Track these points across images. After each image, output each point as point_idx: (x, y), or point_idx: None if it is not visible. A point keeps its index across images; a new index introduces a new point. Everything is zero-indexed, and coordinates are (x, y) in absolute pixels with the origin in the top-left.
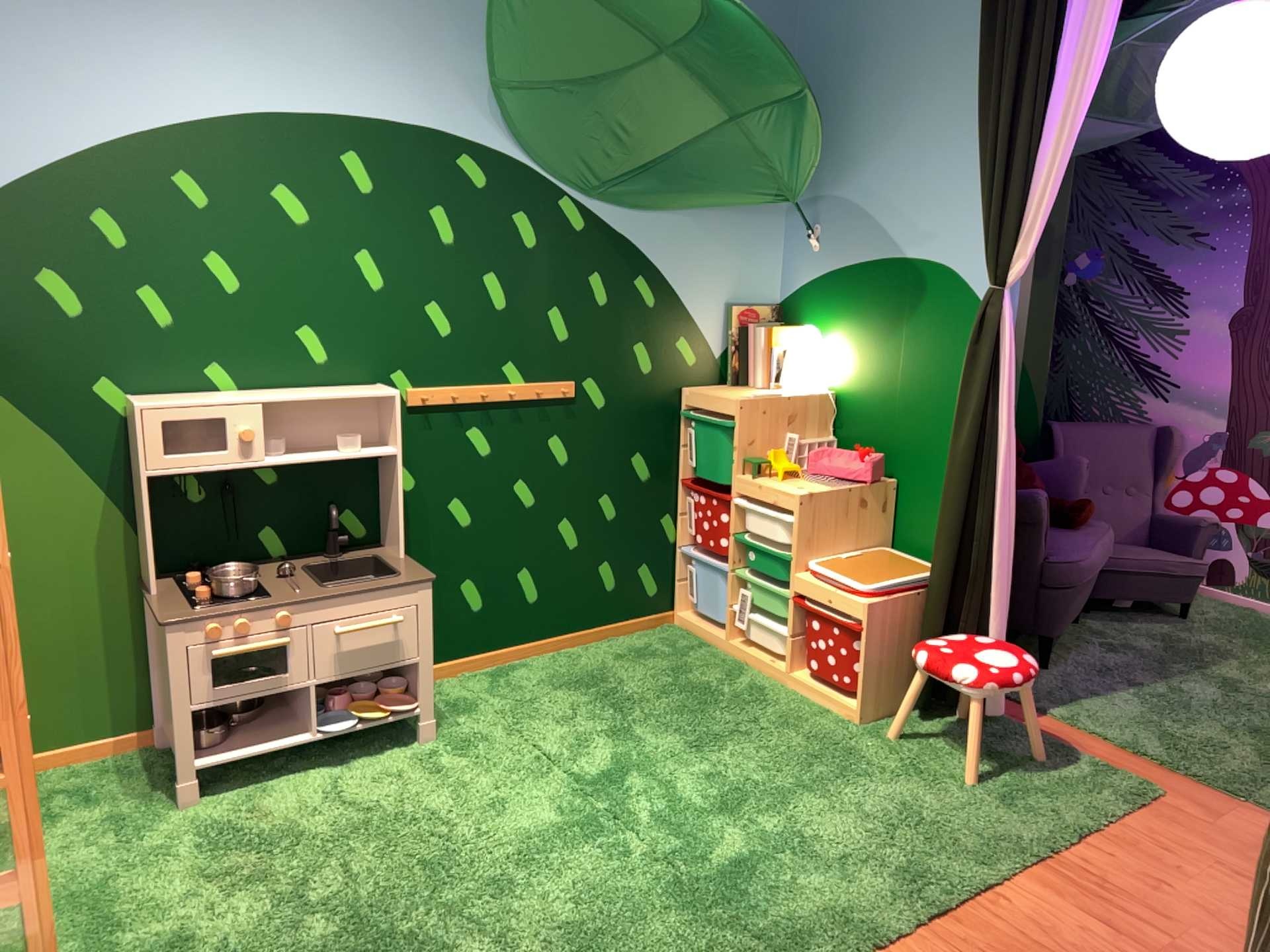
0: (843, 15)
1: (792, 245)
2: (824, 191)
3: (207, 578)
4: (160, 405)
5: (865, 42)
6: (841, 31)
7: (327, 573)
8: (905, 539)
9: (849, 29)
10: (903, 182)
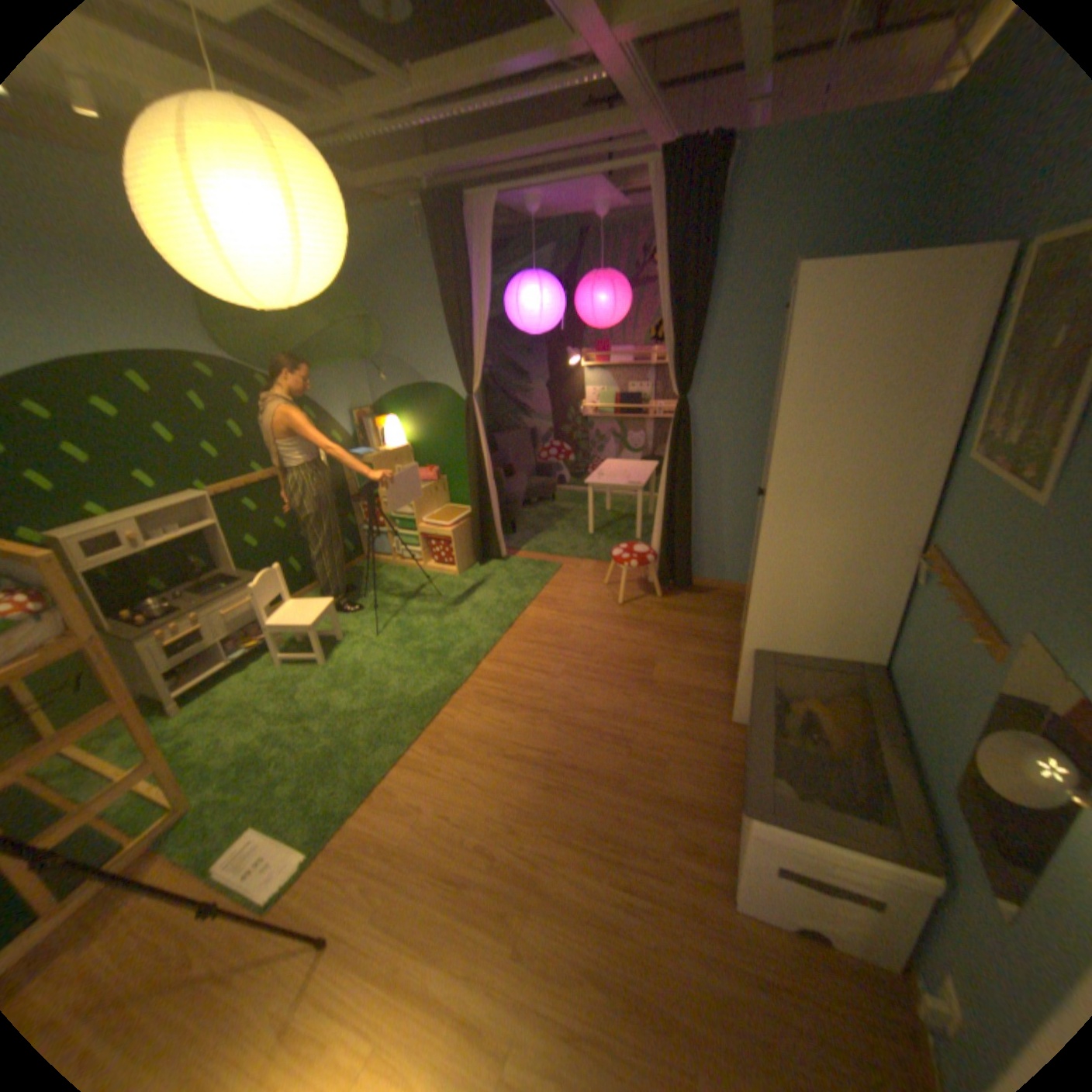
0: (369, 269)
1: (371, 380)
2: (381, 354)
3: (131, 615)
4: (74, 537)
5: (383, 283)
6: (370, 277)
7: (198, 592)
8: (455, 501)
9: (374, 276)
10: (418, 350)
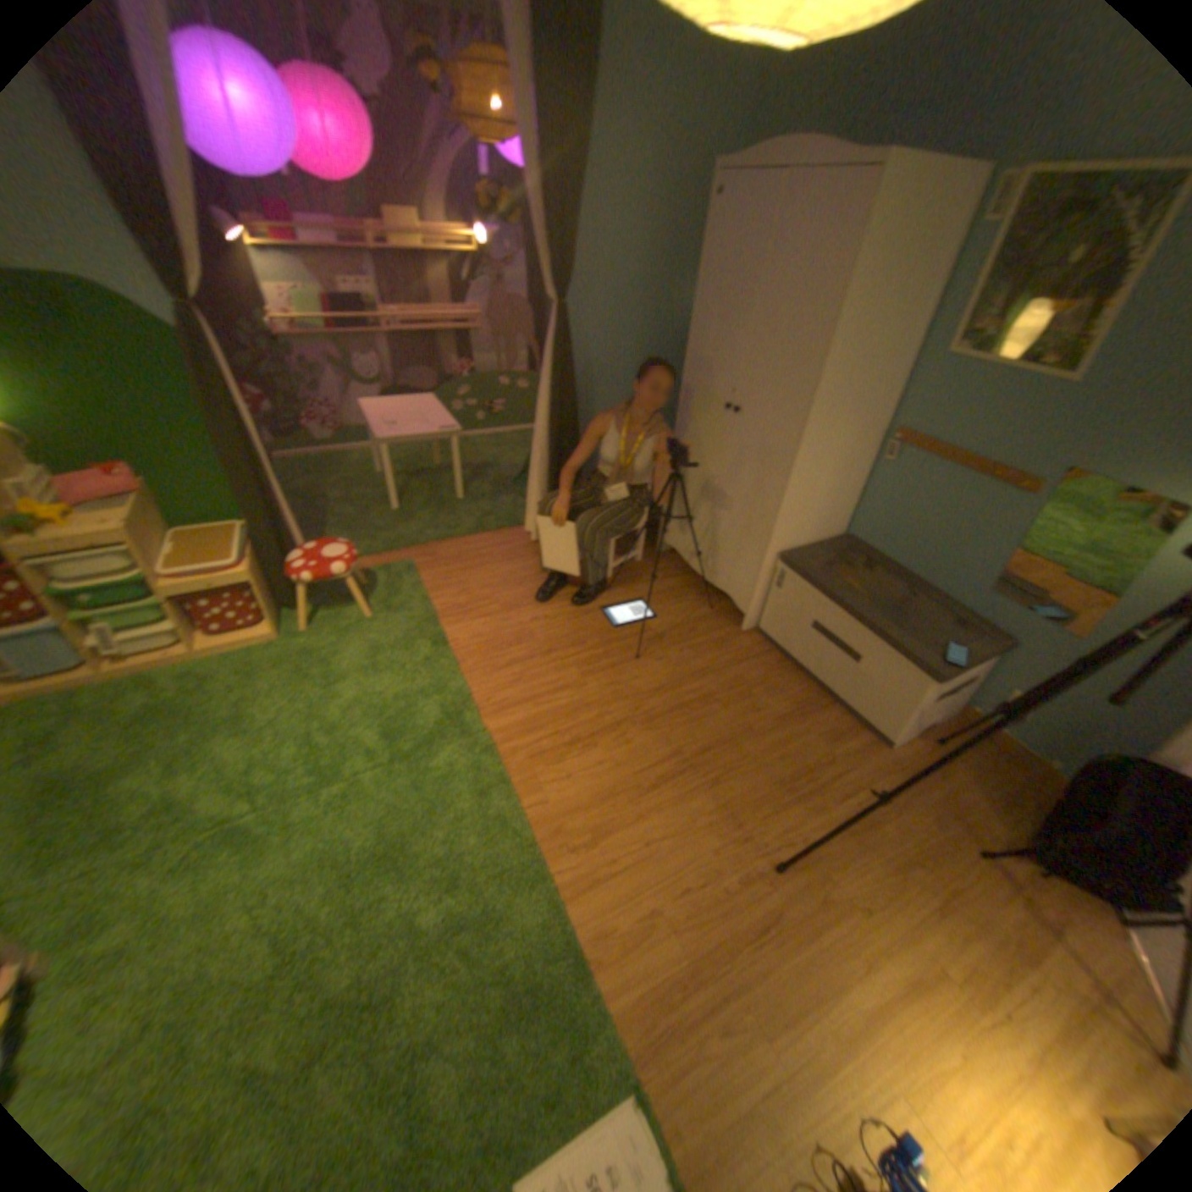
0: None
1: None
2: None
3: None
4: None
5: None
6: None
7: None
8: (177, 517)
9: None
10: None
